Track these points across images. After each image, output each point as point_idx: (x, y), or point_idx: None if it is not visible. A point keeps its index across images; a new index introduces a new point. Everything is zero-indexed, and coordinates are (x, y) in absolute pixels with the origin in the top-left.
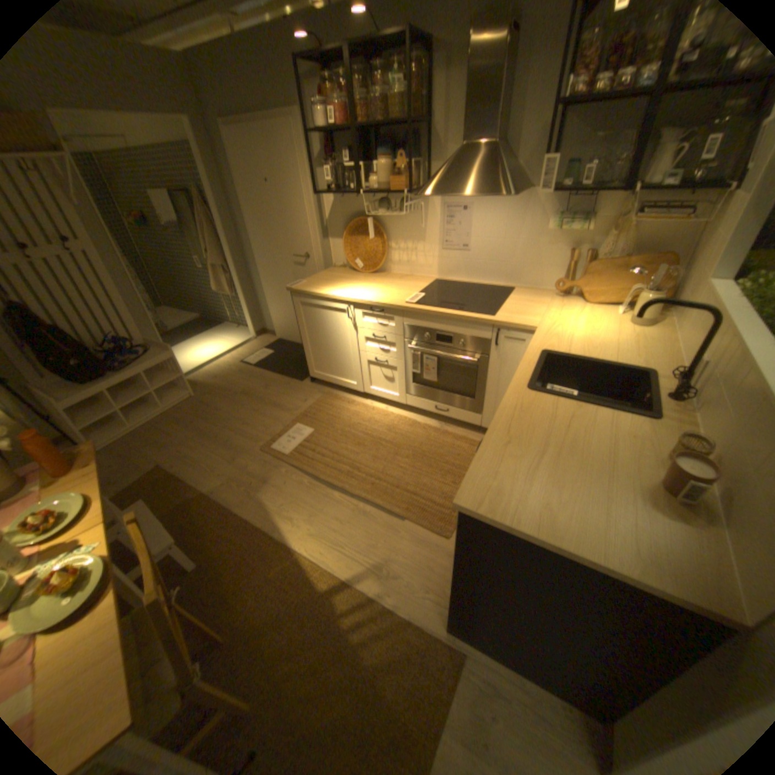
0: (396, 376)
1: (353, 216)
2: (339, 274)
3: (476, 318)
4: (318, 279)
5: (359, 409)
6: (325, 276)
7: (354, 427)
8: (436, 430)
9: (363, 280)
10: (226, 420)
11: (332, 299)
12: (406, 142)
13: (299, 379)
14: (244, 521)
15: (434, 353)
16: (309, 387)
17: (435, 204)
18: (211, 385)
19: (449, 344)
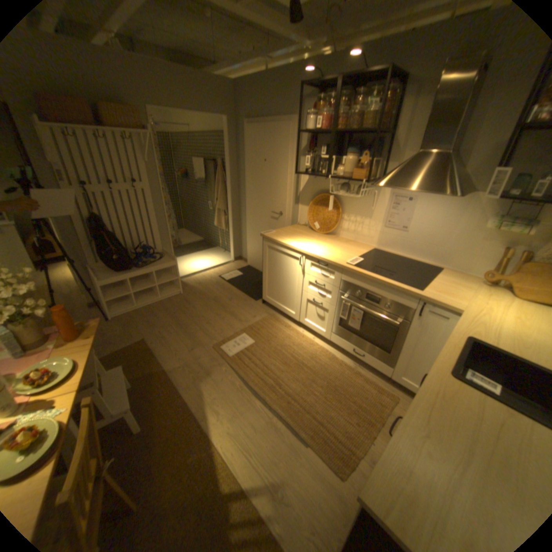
0: (326, 316)
1: (320, 192)
2: (300, 230)
3: (405, 289)
4: (284, 232)
5: (292, 334)
6: (290, 230)
7: (285, 348)
8: (350, 370)
9: (317, 238)
10: (197, 317)
11: (291, 248)
12: (371, 145)
13: (254, 298)
14: (185, 403)
15: (362, 308)
16: (260, 306)
17: (385, 192)
18: (195, 288)
19: (377, 303)
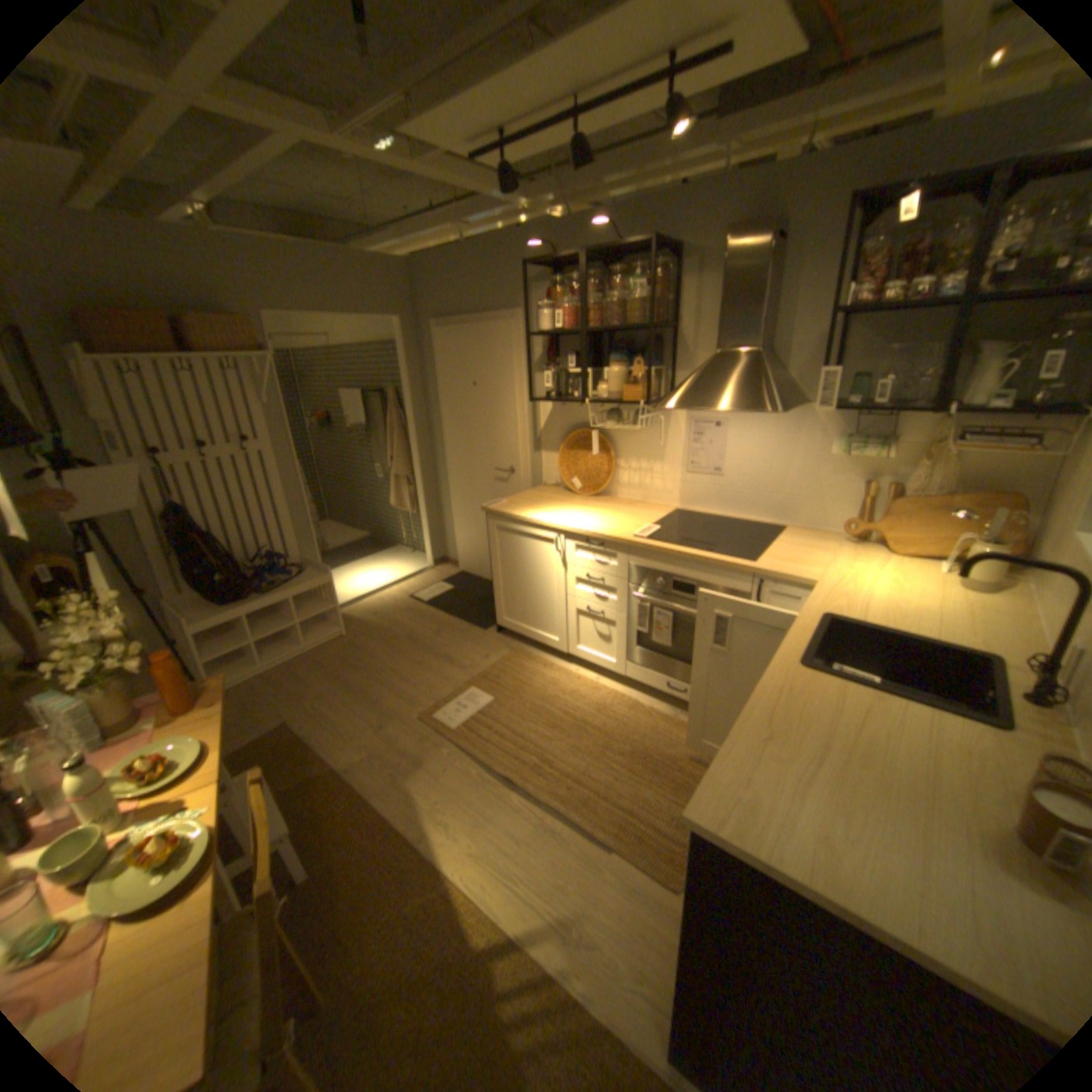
0: (613, 633)
1: (573, 428)
2: (548, 495)
3: (729, 562)
4: (521, 500)
5: (558, 677)
6: (531, 496)
7: (549, 701)
8: (667, 720)
9: (580, 504)
10: (379, 672)
11: (537, 525)
12: (645, 348)
13: (481, 626)
14: (382, 819)
15: (669, 606)
16: (494, 639)
17: (678, 417)
18: (368, 624)
19: (691, 596)
